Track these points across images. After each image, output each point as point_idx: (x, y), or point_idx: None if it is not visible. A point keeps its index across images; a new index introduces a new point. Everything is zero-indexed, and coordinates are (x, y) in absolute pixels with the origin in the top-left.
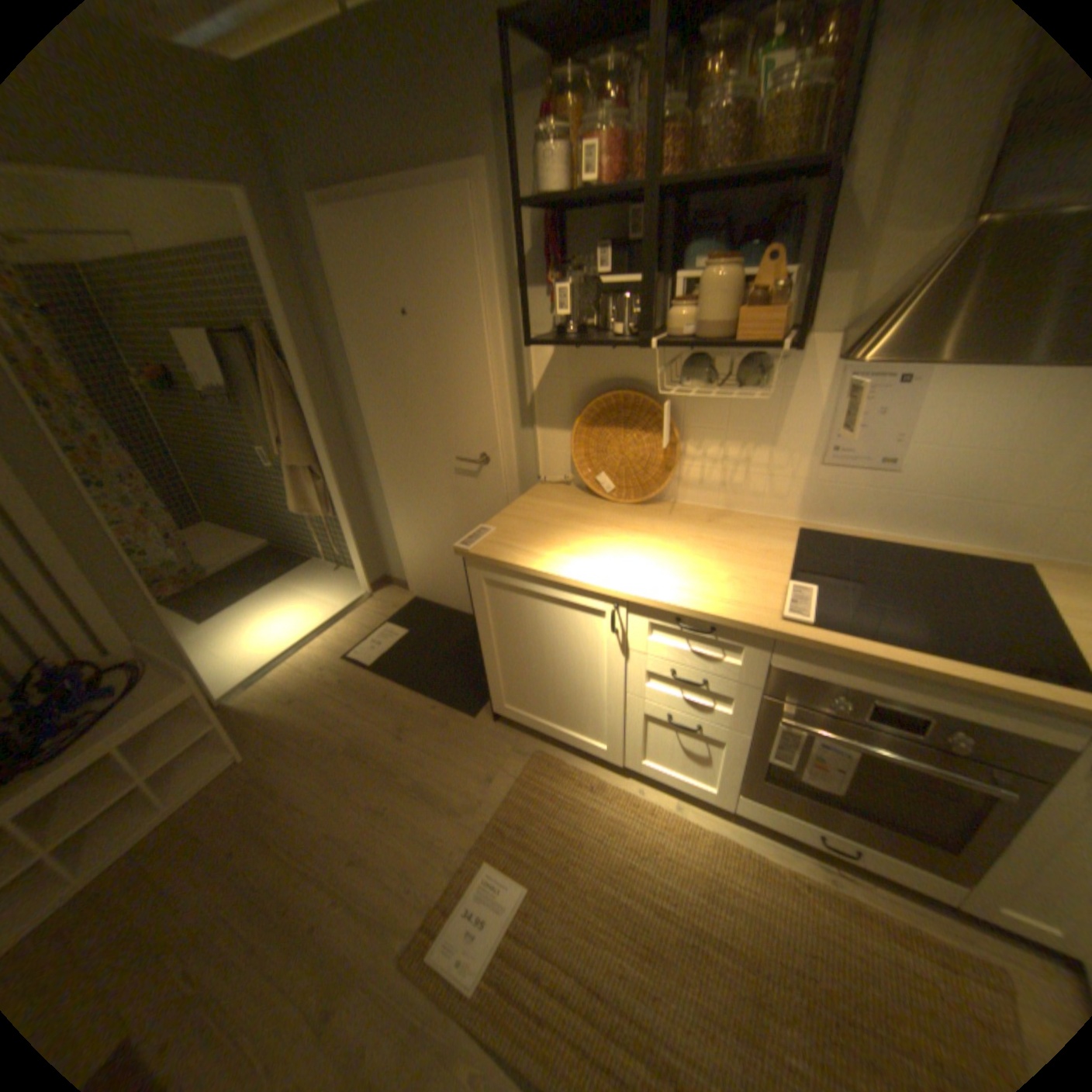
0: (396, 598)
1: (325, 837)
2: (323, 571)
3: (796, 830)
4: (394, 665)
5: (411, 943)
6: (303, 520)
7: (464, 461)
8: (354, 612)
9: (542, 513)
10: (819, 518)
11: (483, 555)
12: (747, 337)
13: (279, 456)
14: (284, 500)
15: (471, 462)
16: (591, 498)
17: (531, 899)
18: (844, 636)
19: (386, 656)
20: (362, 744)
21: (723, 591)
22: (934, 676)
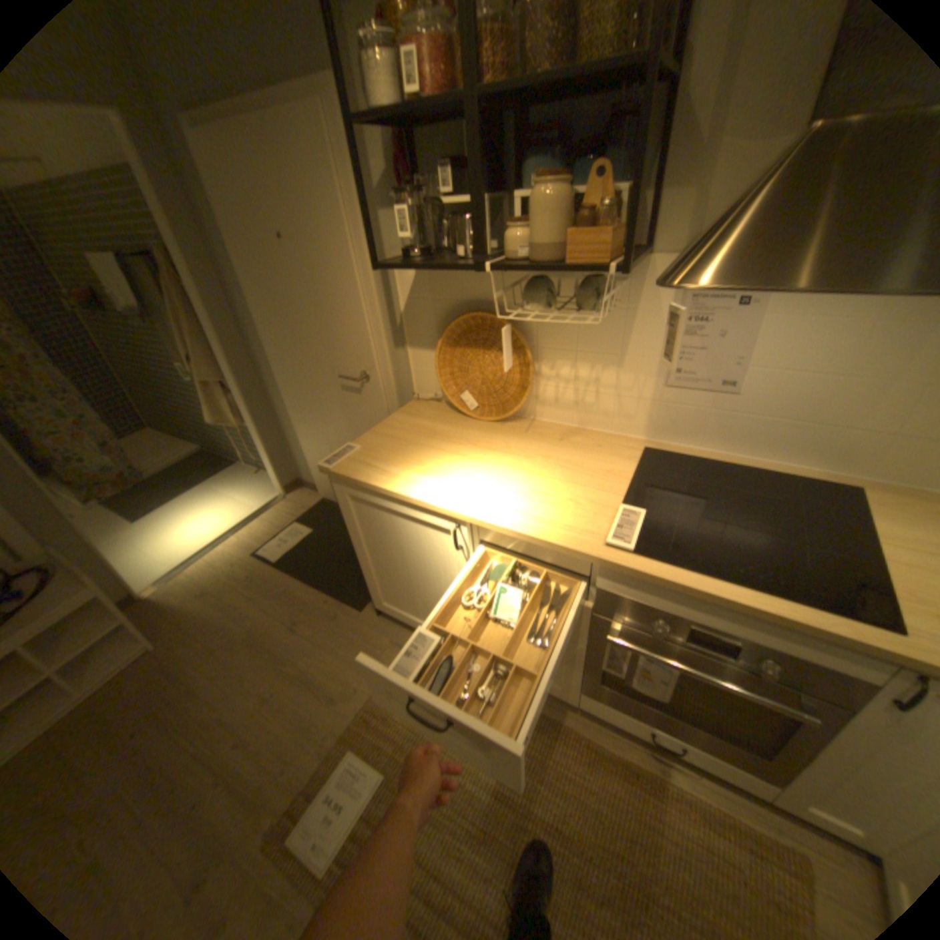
0: (305, 499)
1: (217, 721)
2: (244, 474)
3: (631, 726)
4: (296, 562)
5: (277, 822)
6: (225, 428)
7: (345, 378)
8: (267, 512)
9: (408, 430)
10: (664, 437)
11: (342, 473)
12: (575, 259)
13: (191, 372)
14: (200, 412)
15: (351, 379)
16: (456, 415)
17: (389, 782)
18: (661, 563)
19: (290, 553)
20: (259, 635)
21: (556, 512)
22: (743, 608)
